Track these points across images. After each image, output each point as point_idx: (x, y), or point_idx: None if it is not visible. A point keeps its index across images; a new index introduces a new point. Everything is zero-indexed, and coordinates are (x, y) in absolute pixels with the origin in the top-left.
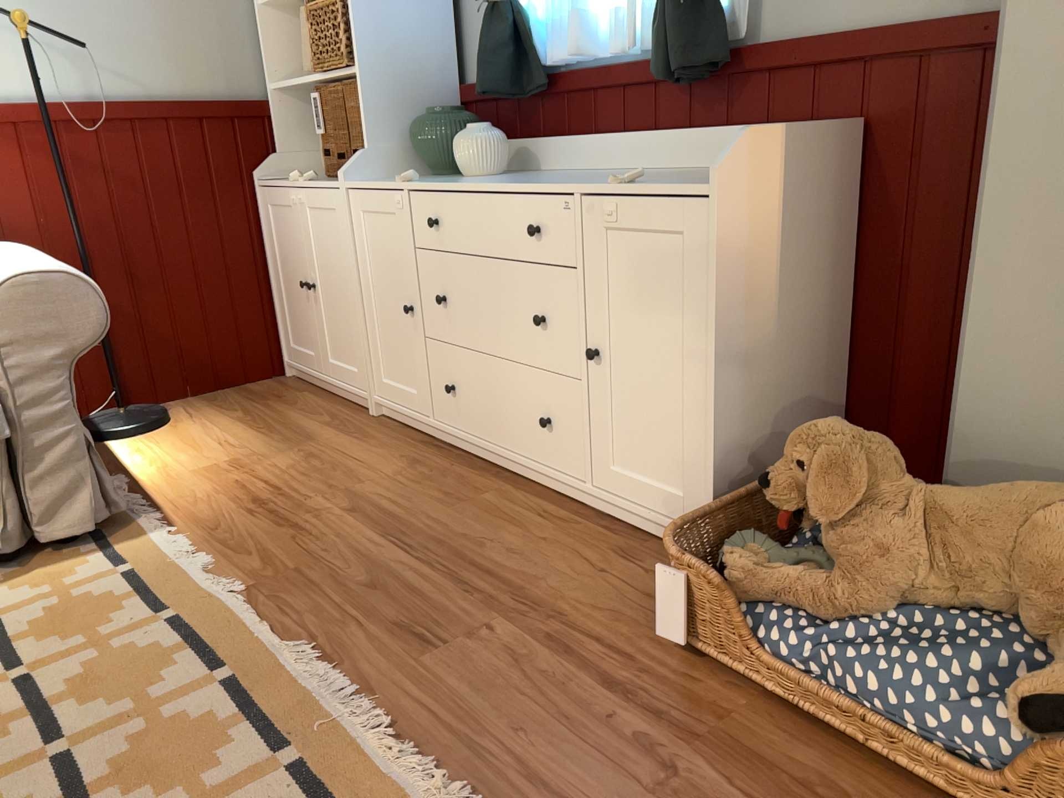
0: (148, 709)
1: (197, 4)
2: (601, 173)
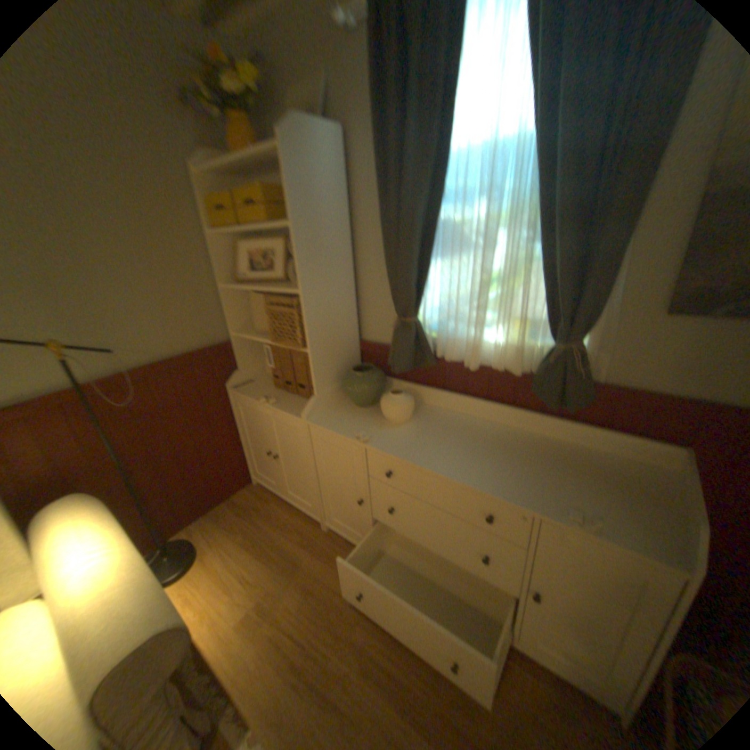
0: None
1: (178, 288)
2: (483, 425)
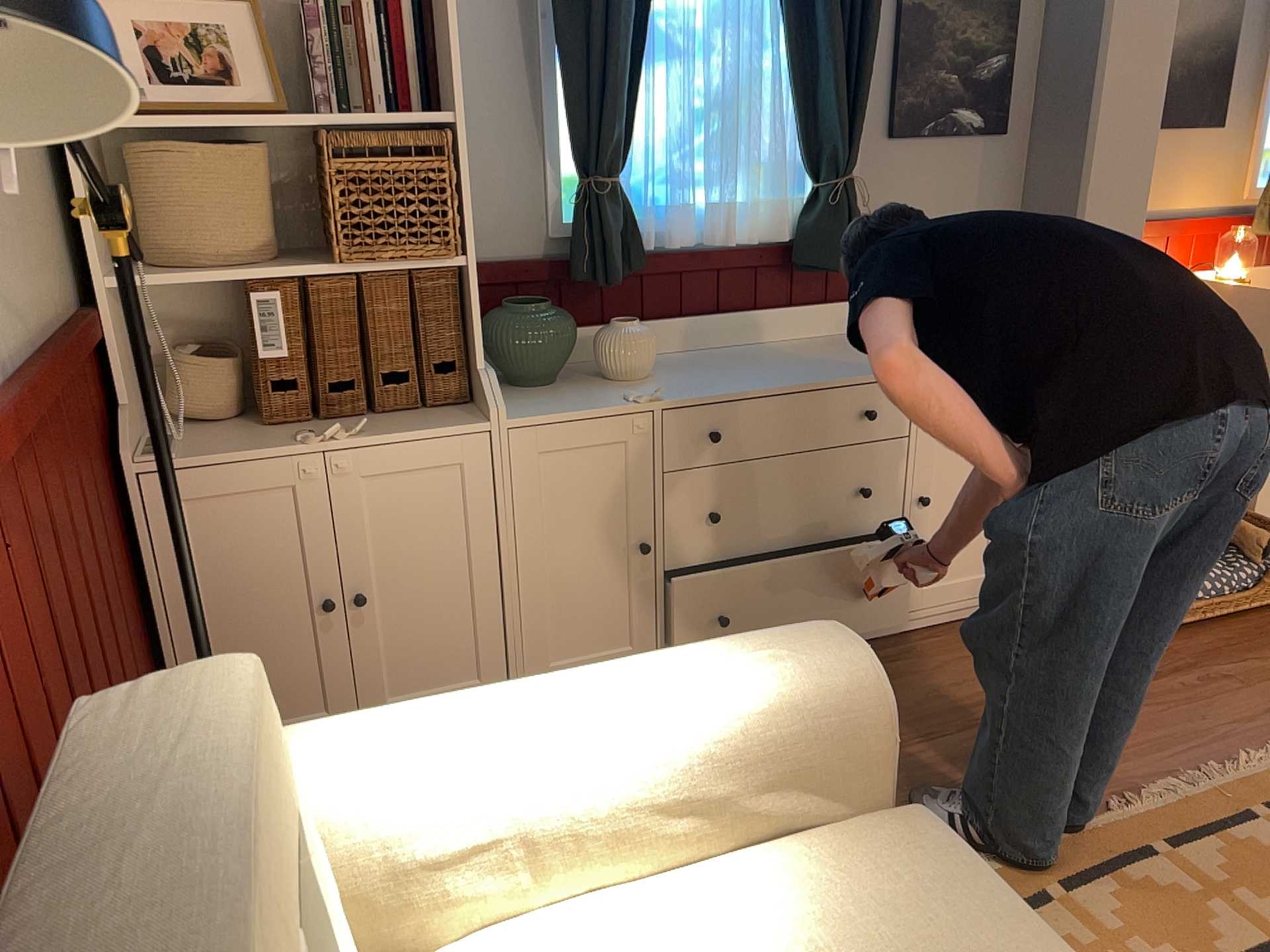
0: (1222, 893)
1: None
2: (738, 351)
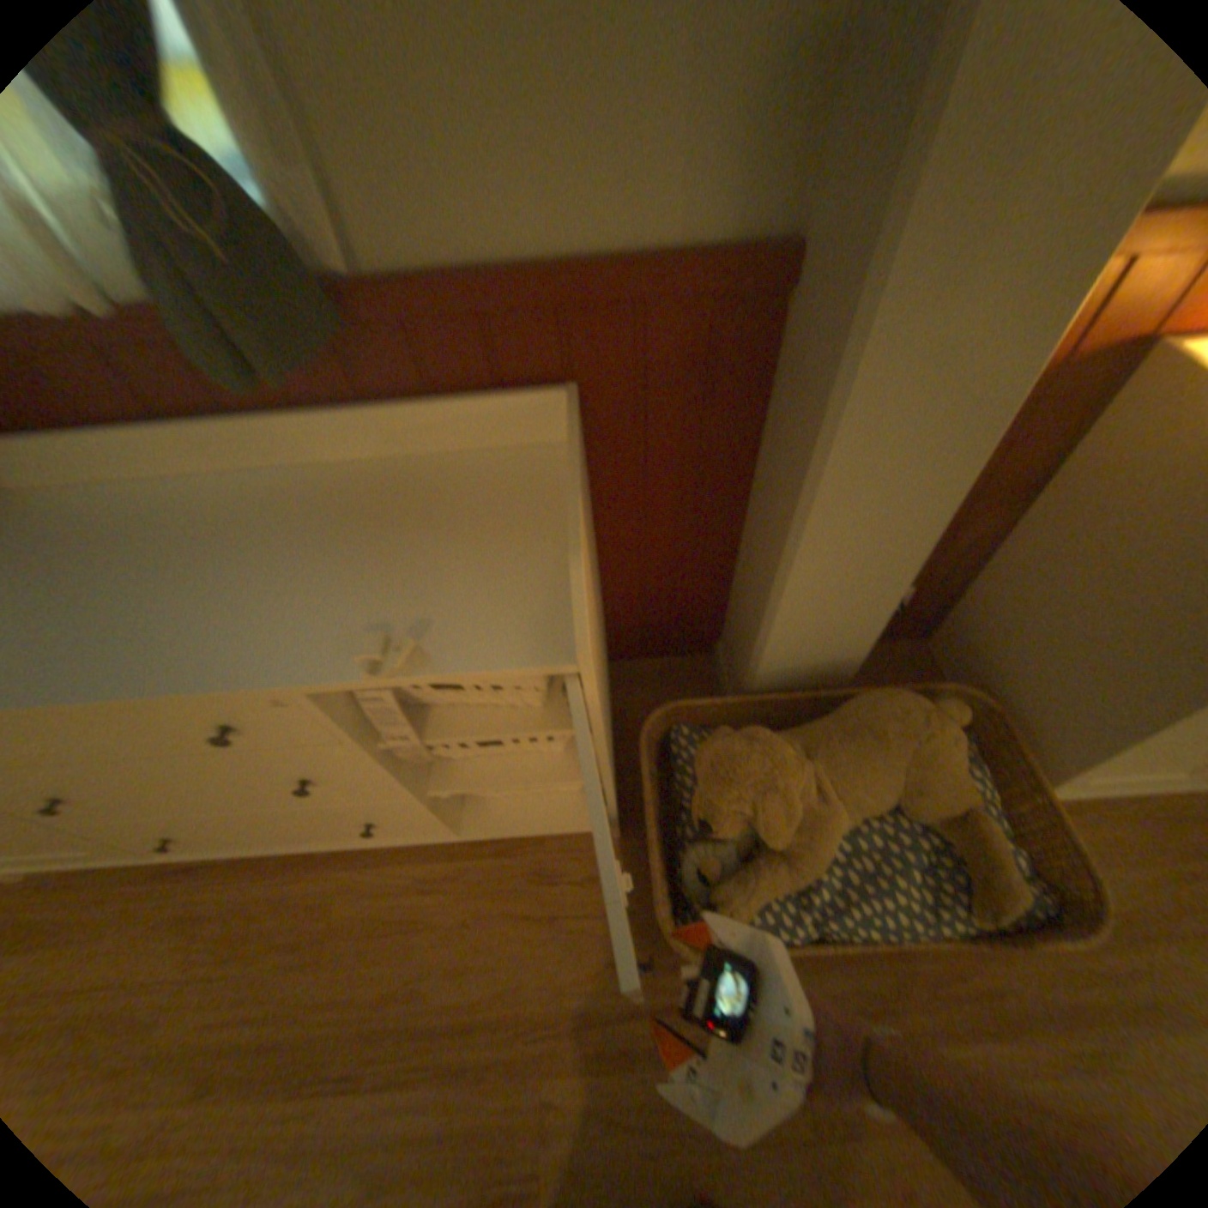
0: None
1: None
2: (172, 494)
